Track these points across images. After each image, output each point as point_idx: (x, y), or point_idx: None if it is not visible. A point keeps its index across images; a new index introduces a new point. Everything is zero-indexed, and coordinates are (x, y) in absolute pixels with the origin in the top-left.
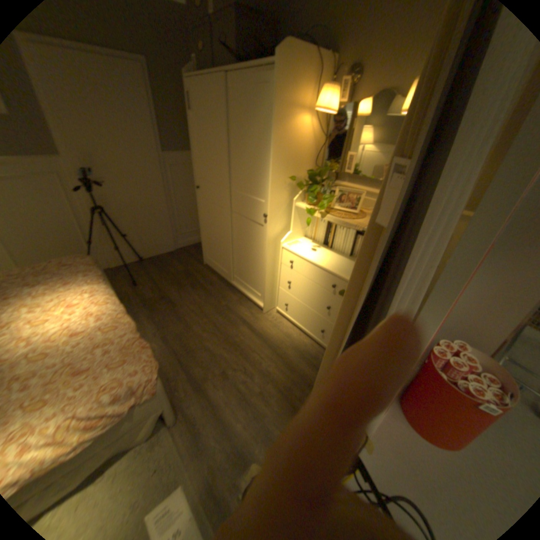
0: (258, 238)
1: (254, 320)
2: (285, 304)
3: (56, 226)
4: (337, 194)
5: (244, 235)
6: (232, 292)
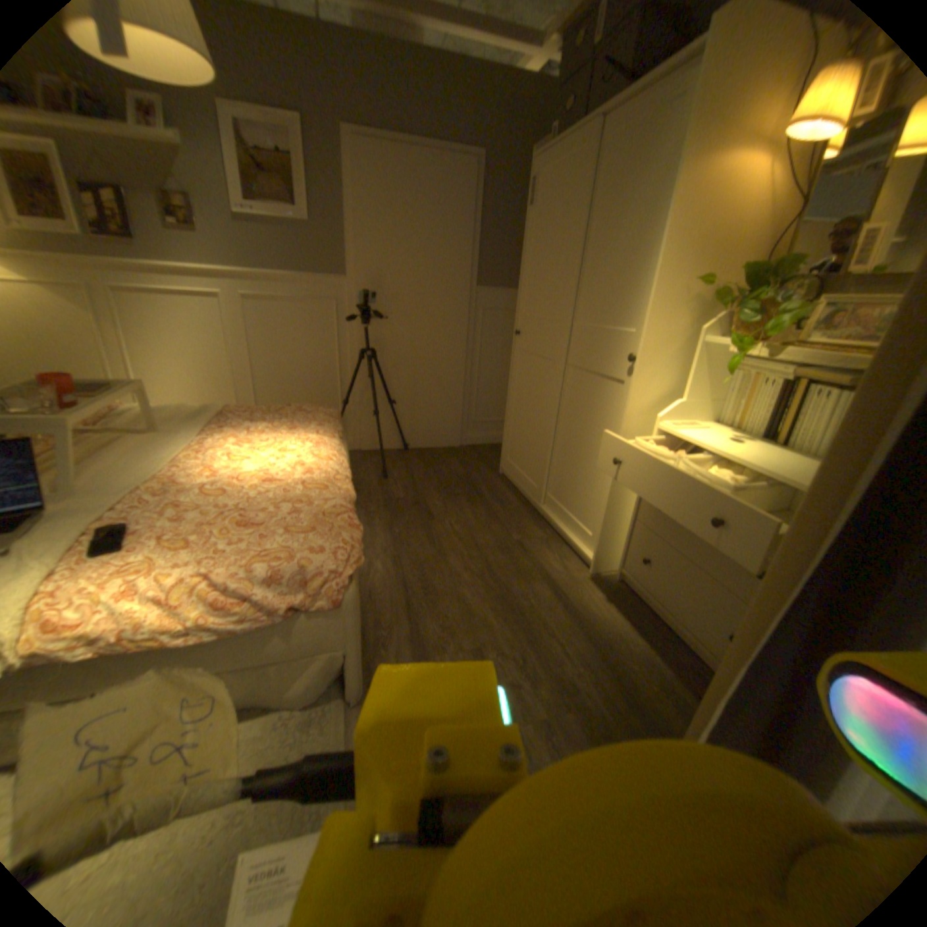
0: (608, 412)
1: (566, 582)
2: (643, 561)
3: (312, 372)
4: (818, 314)
5: (581, 410)
6: (534, 524)
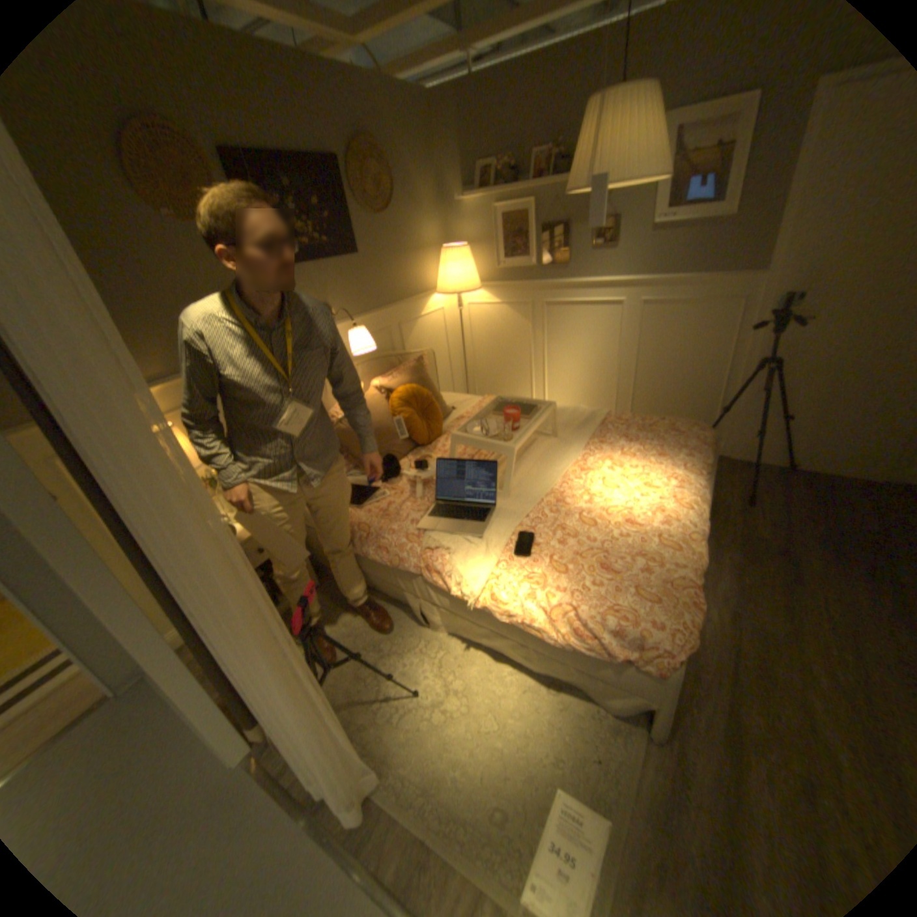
0: None
1: None
2: None
3: (696, 375)
4: None
5: None
6: None
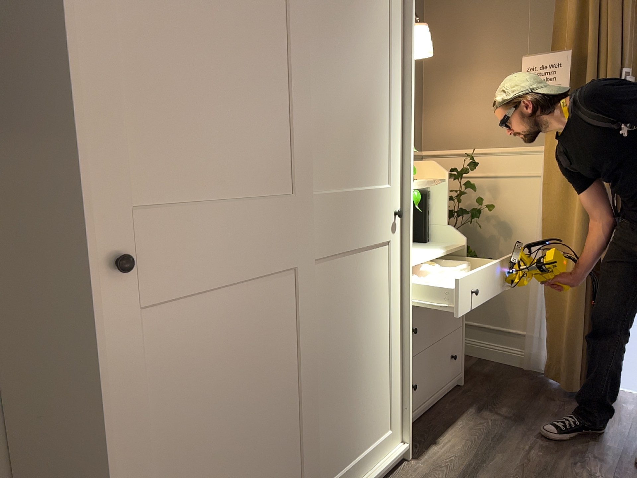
0: (379, 285)
1: (447, 472)
2: (415, 388)
3: None
4: None
5: (345, 312)
6: None
